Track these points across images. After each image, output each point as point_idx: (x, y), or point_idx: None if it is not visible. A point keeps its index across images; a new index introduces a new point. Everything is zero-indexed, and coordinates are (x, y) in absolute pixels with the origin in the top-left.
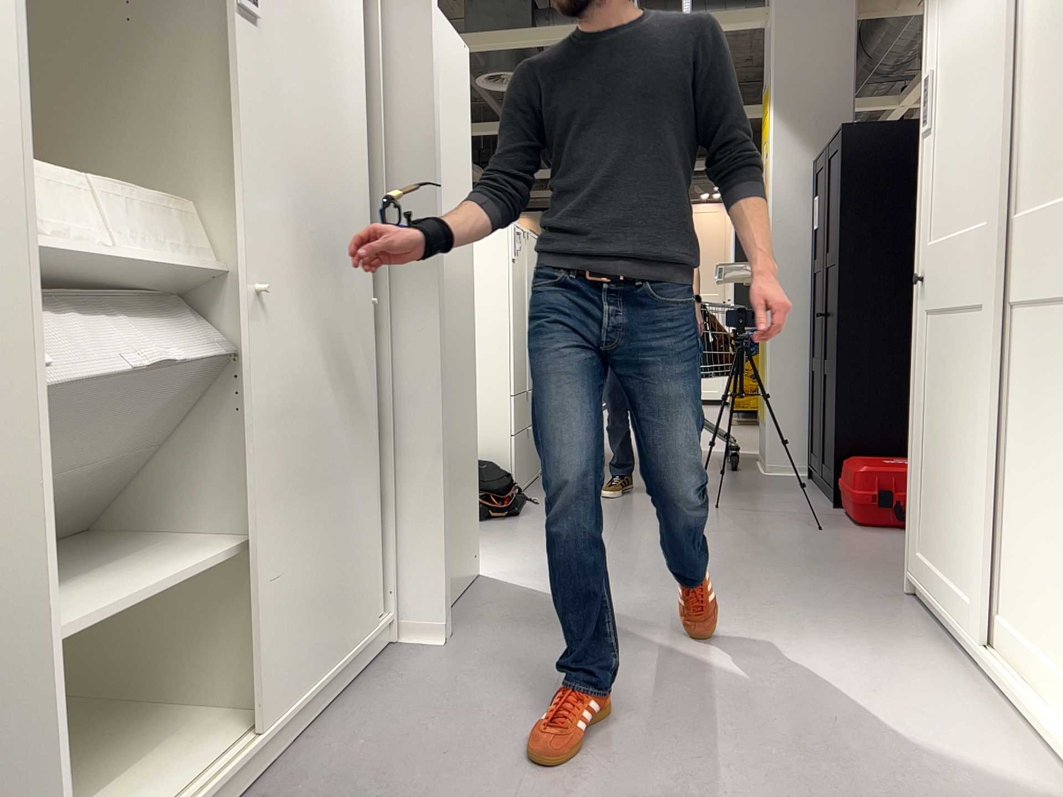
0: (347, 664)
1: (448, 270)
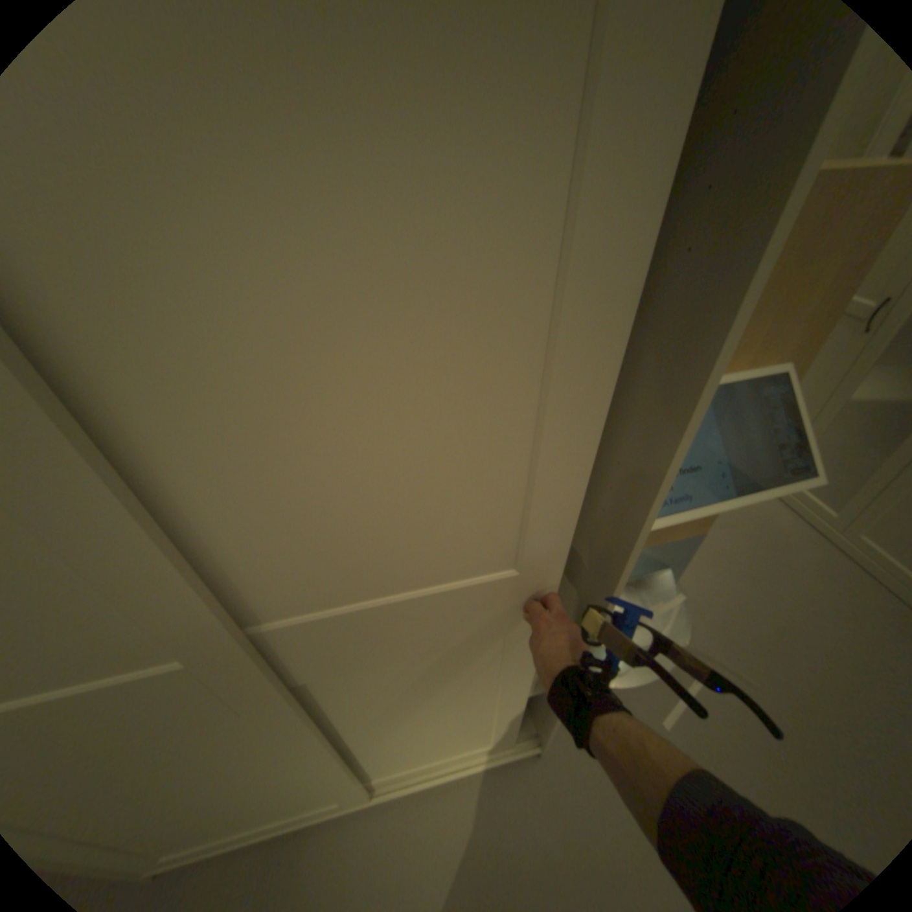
0: None
1: None
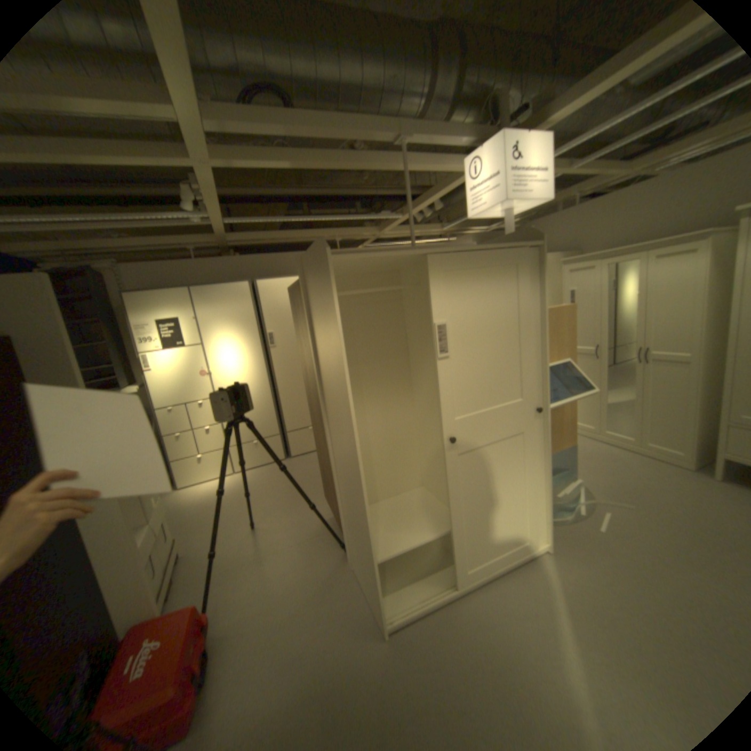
0: None
1: None
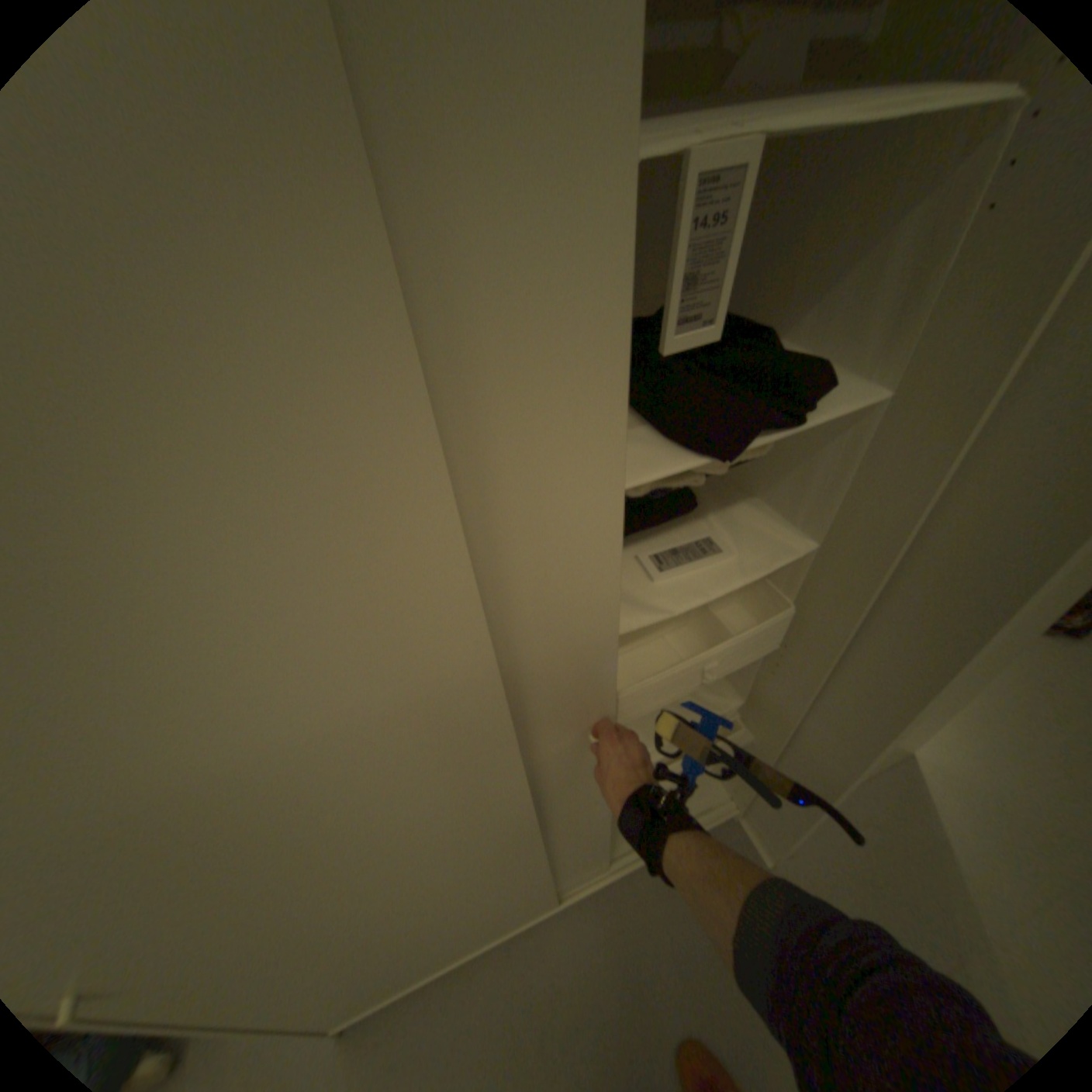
0: (628, 875)
1: (977, 664)
